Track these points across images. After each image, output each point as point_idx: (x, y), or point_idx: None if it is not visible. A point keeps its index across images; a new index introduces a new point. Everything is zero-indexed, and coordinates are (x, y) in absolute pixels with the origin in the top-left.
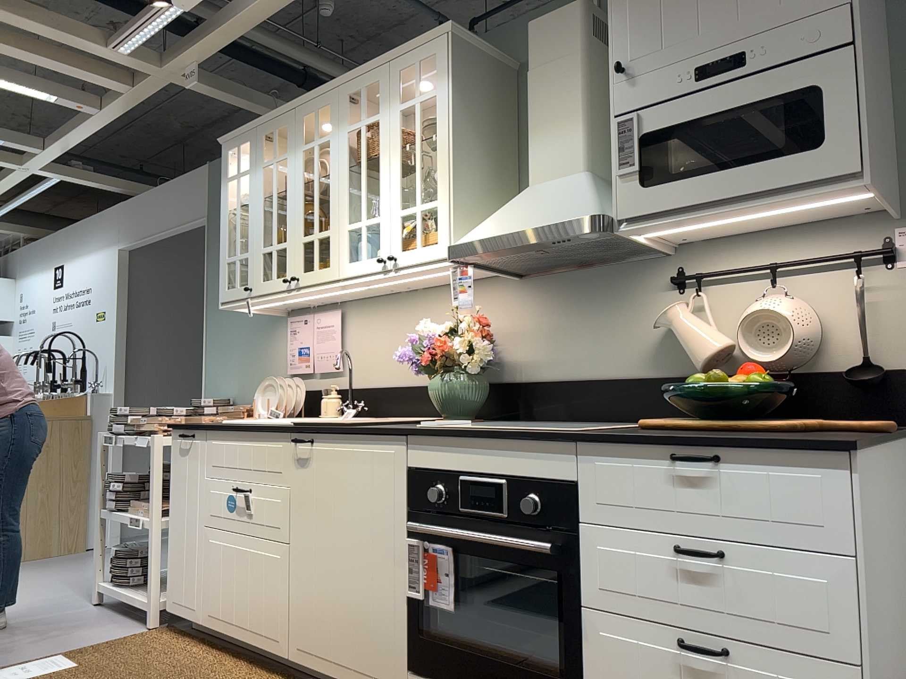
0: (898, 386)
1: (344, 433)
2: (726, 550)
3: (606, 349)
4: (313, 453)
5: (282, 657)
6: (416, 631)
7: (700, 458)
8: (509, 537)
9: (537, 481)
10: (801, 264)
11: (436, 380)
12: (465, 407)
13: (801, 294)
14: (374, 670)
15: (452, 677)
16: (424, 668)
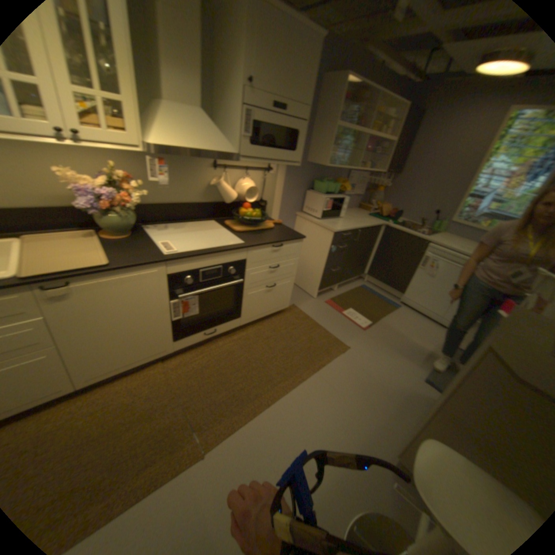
0: (266, 205)
1: (113, 270)
2: (280, 264)
3: (185, 190)
4: (75, 288)
5: (70, 392)
6: (178, 328)
7: (281, 246)
8: (223, 282)
9: (229, 262)
10: (254, 168)
11: (109, 215)
12: (127, 226)
13: (252, 178)
14: (154, 352)
15: (196, 331)
16: (183, 336)
